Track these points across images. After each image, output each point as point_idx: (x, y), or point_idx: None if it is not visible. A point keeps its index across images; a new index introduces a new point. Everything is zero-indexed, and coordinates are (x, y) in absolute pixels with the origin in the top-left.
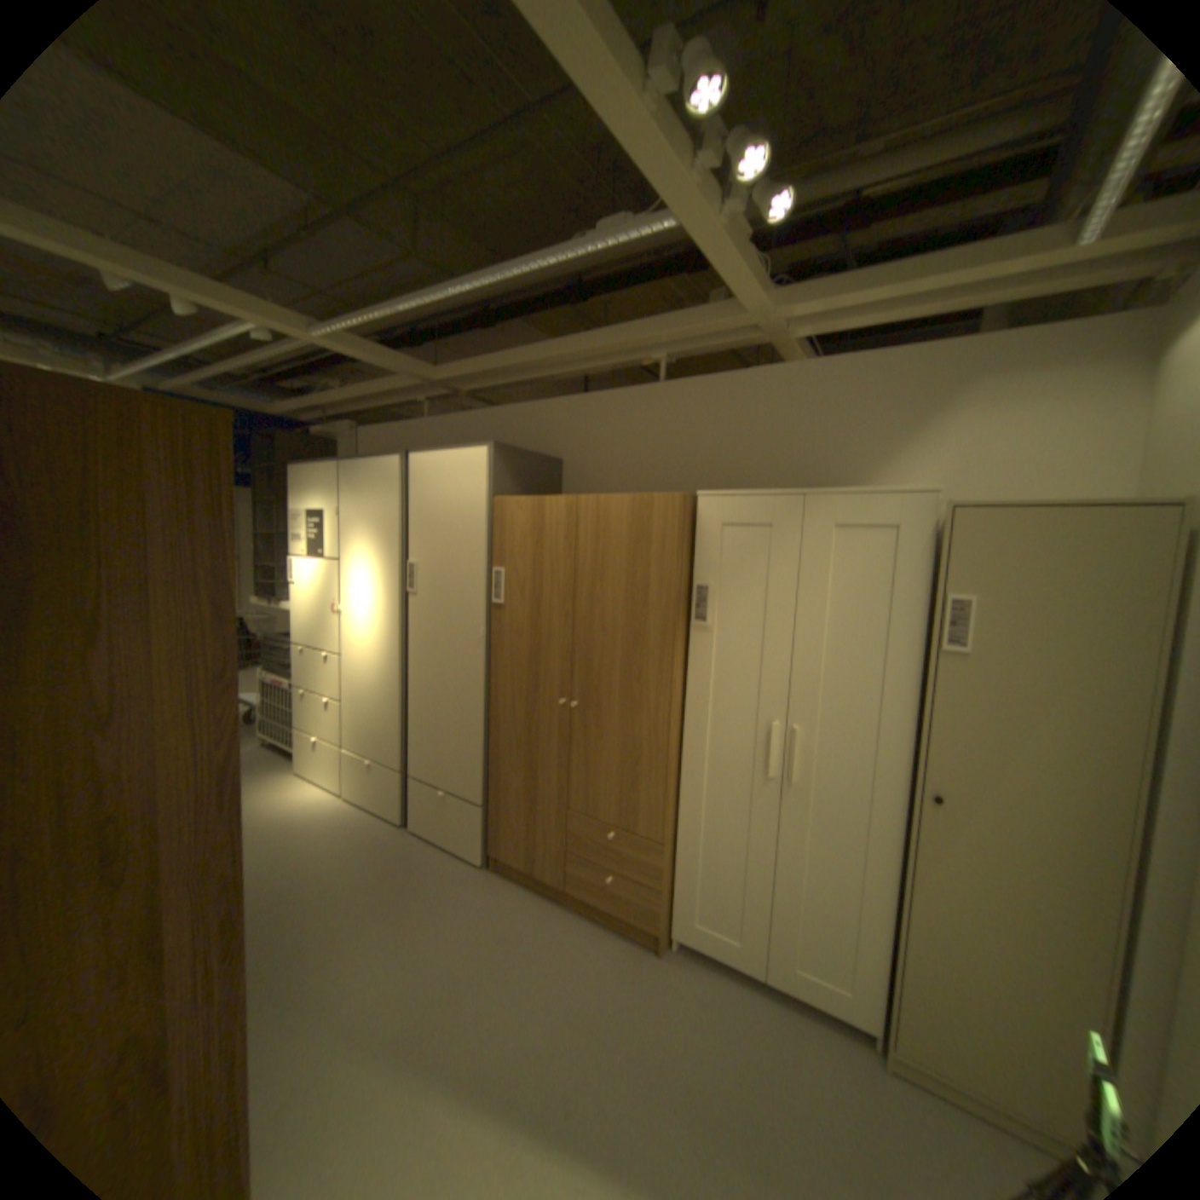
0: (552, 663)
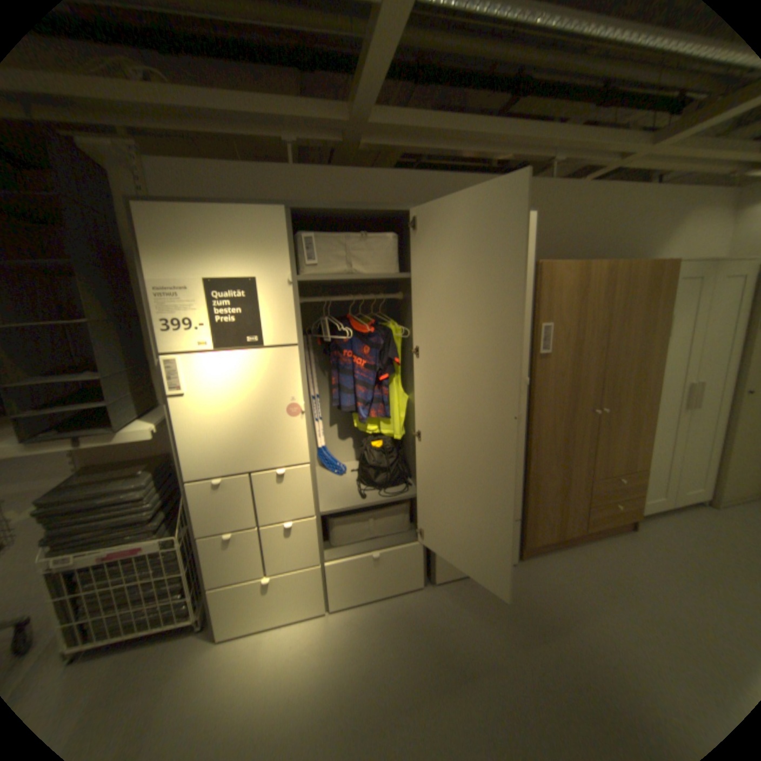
0: (588, 388)
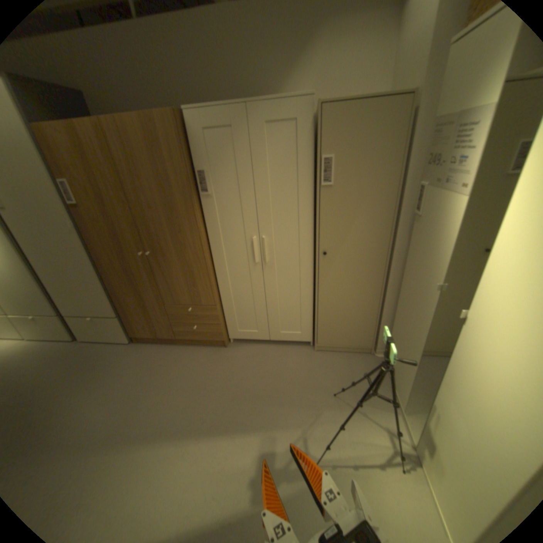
0: (126, 234)
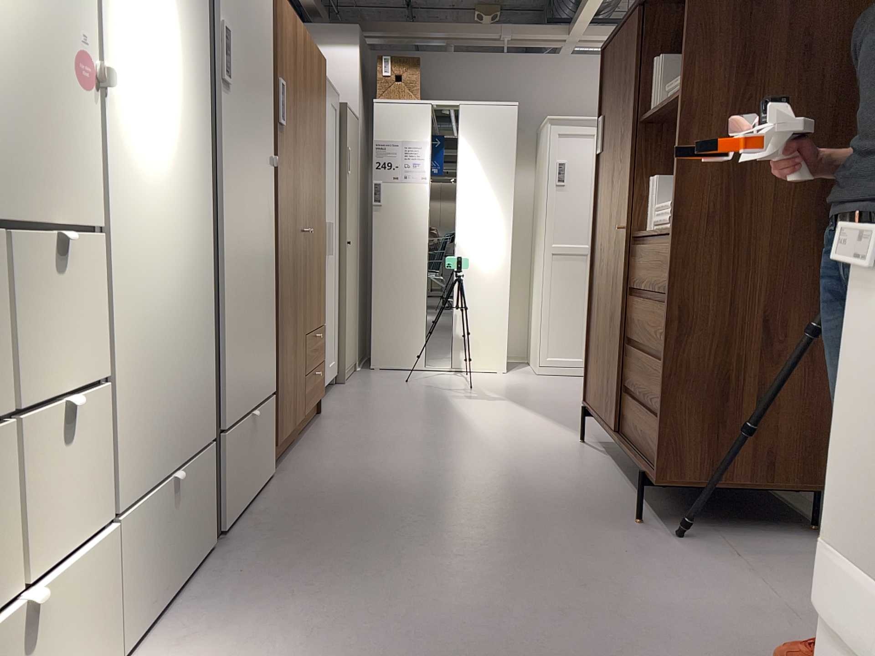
0: (299, 193)
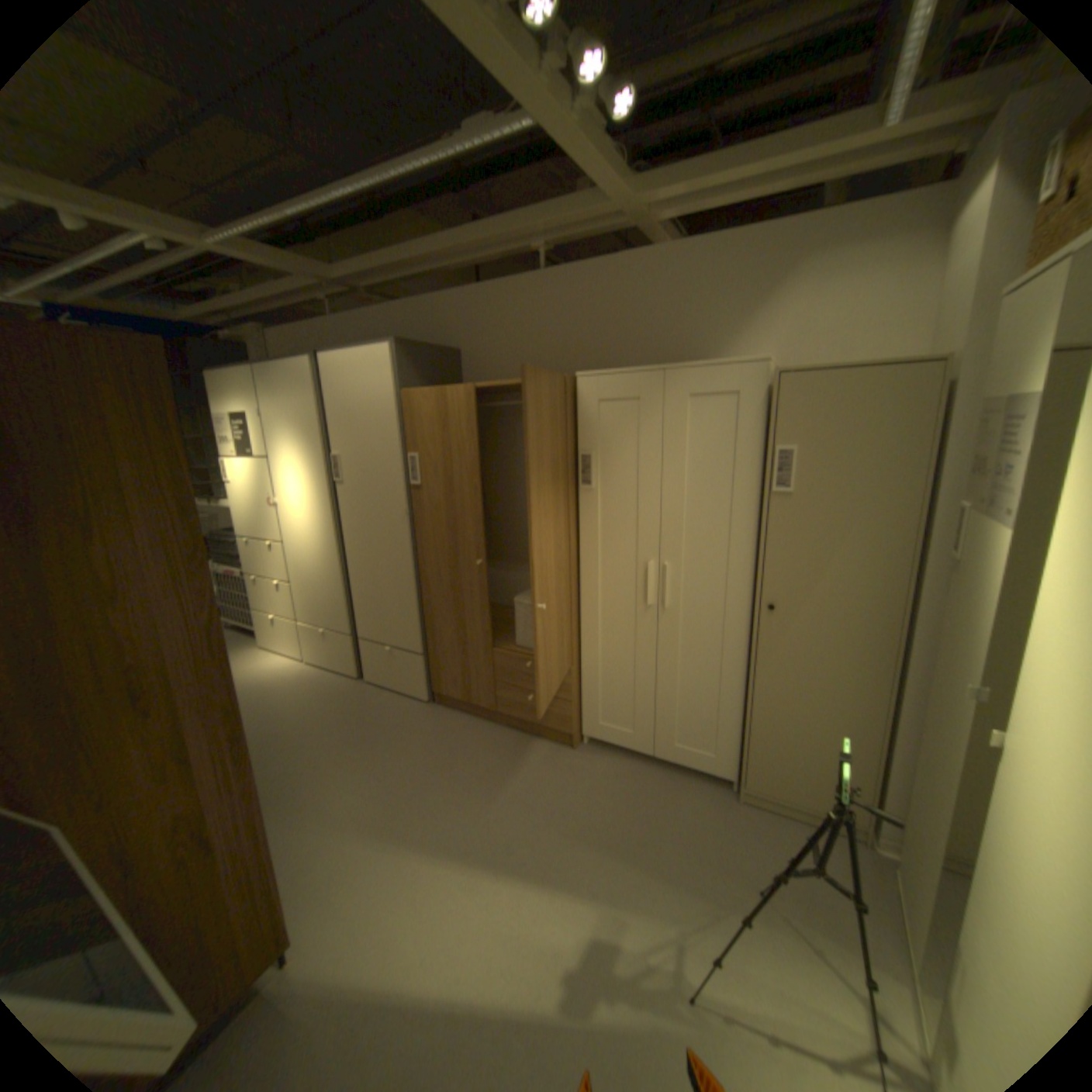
0: (467, 531)
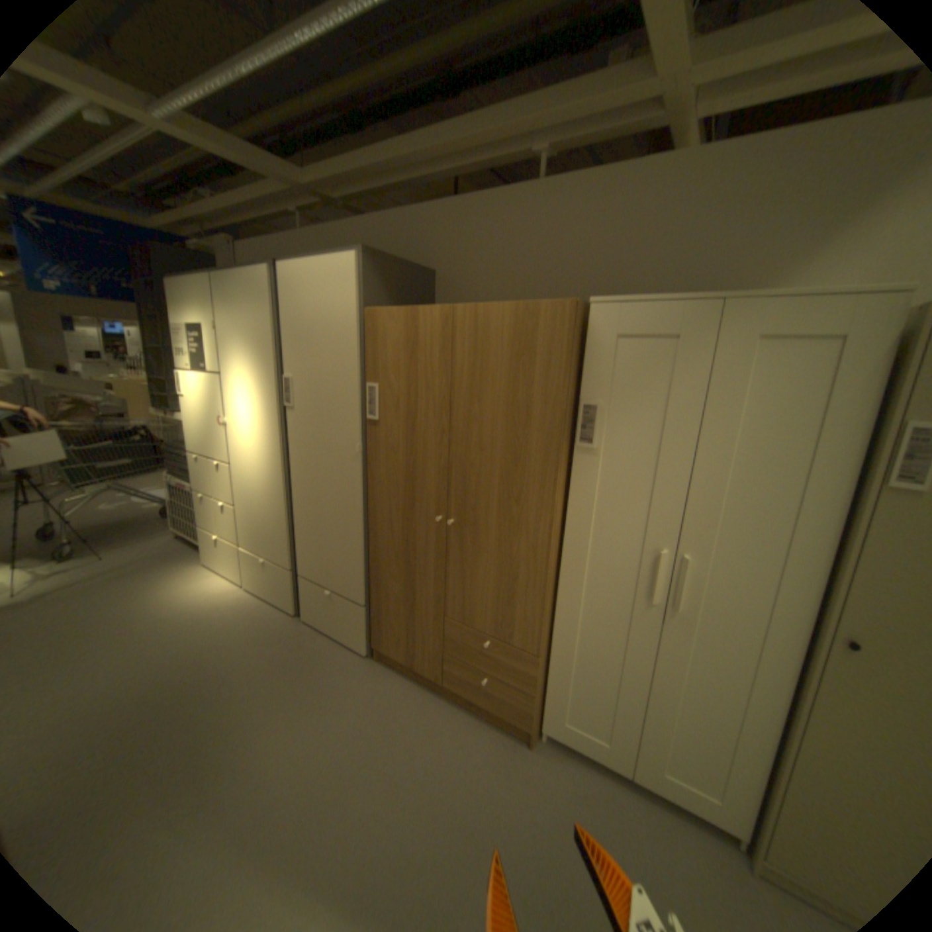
0: (427, 480)
